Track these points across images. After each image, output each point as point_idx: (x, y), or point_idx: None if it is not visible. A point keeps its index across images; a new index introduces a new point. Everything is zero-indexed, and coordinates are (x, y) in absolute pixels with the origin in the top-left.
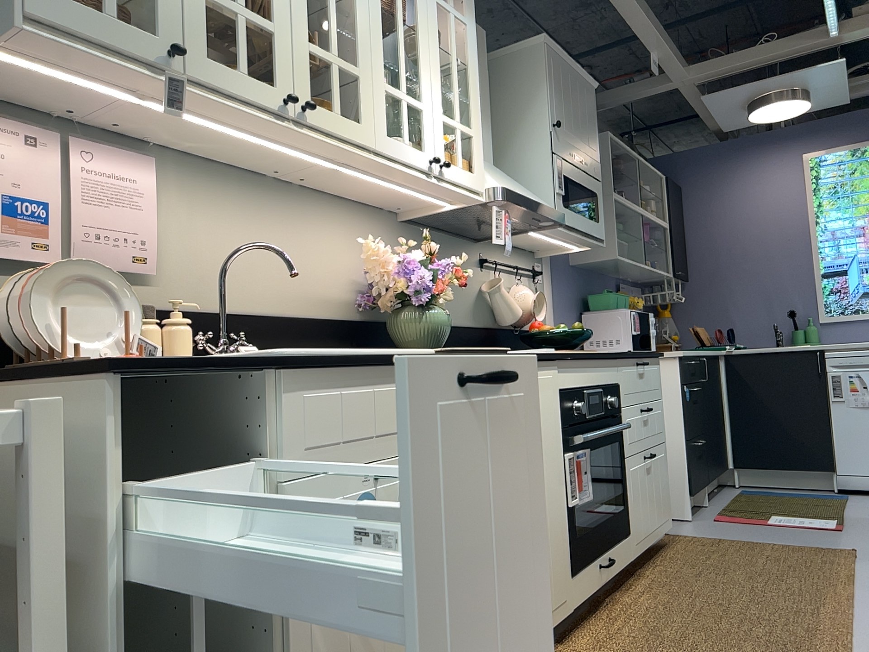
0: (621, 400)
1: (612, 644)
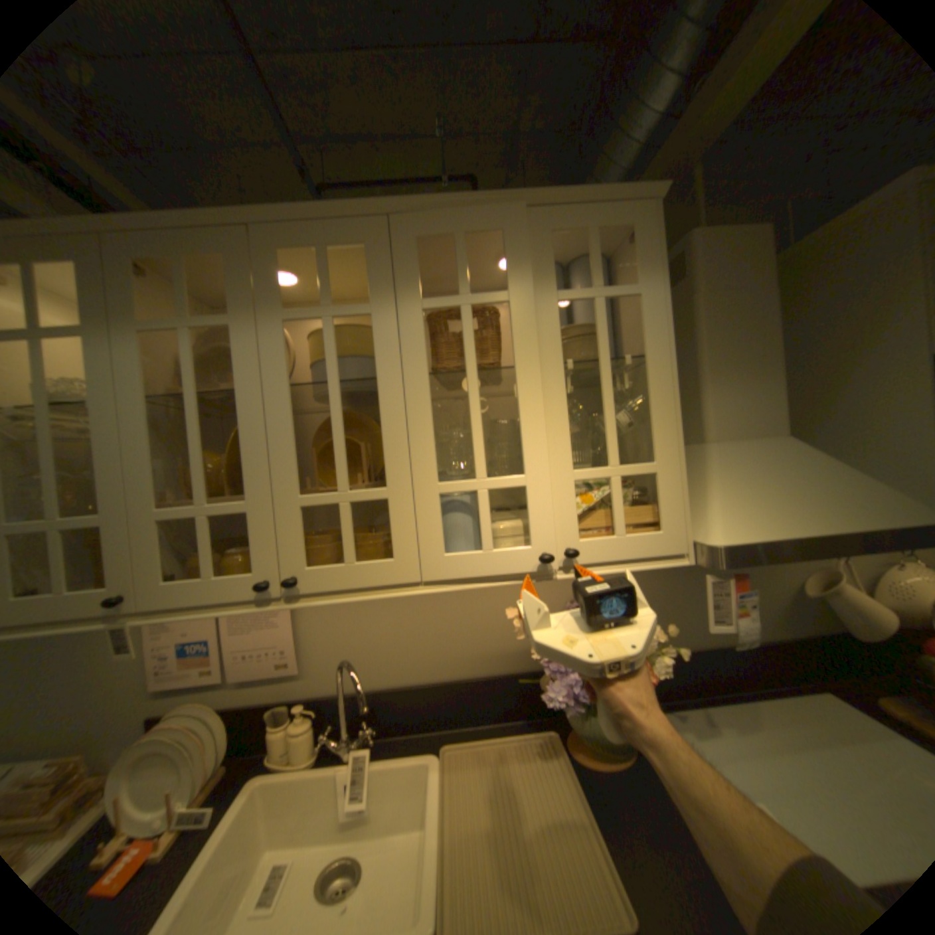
0: None
1: None
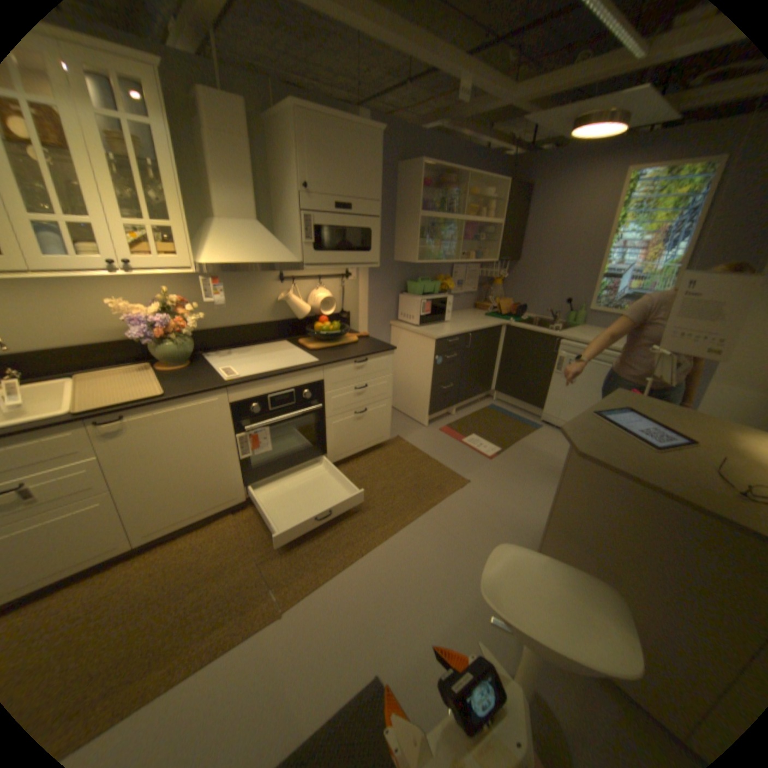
0: (324, 389)
1: (254, 521)
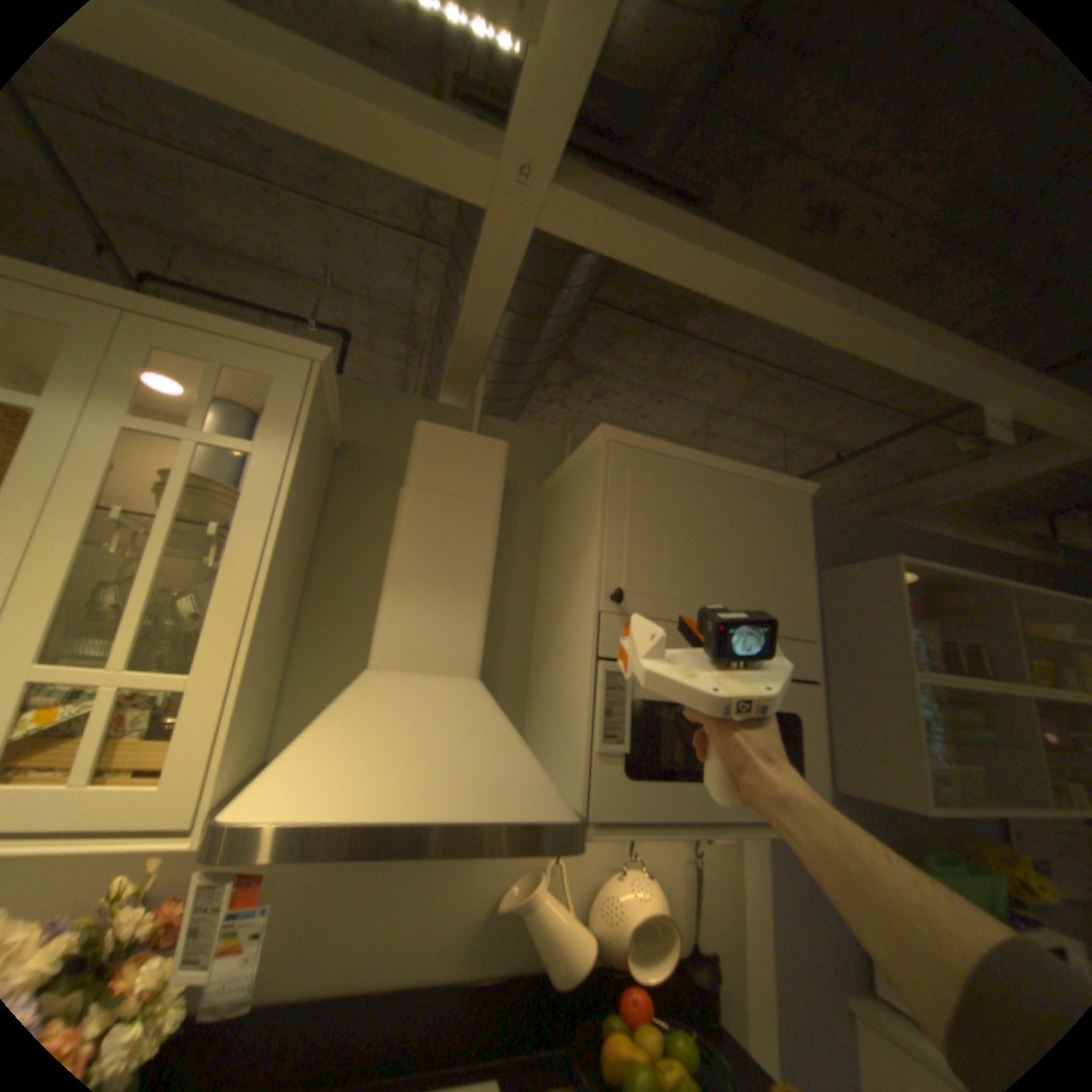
0: None
1: None
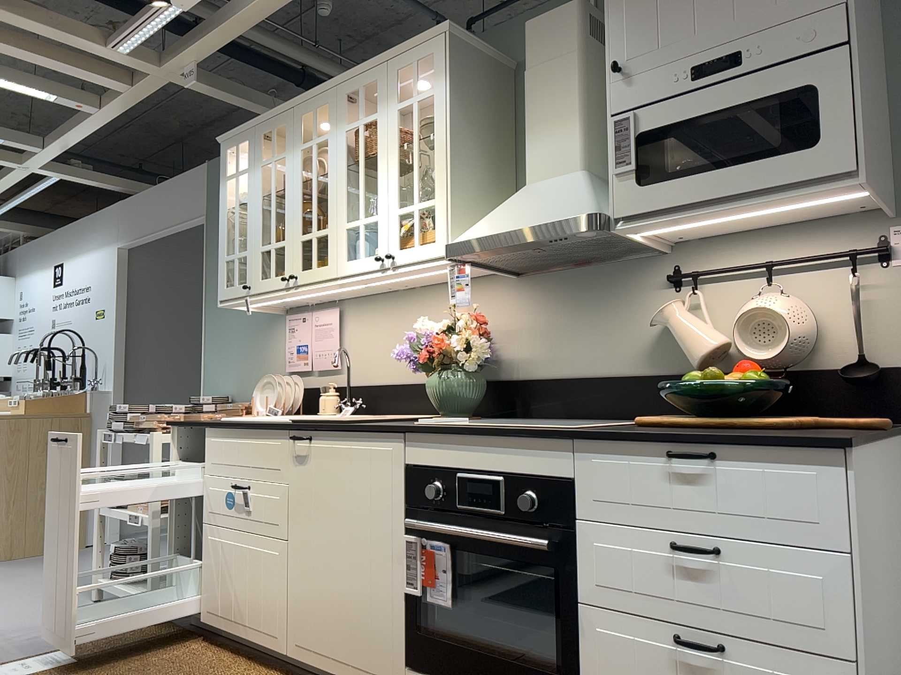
0: (577, 507)
1: None
